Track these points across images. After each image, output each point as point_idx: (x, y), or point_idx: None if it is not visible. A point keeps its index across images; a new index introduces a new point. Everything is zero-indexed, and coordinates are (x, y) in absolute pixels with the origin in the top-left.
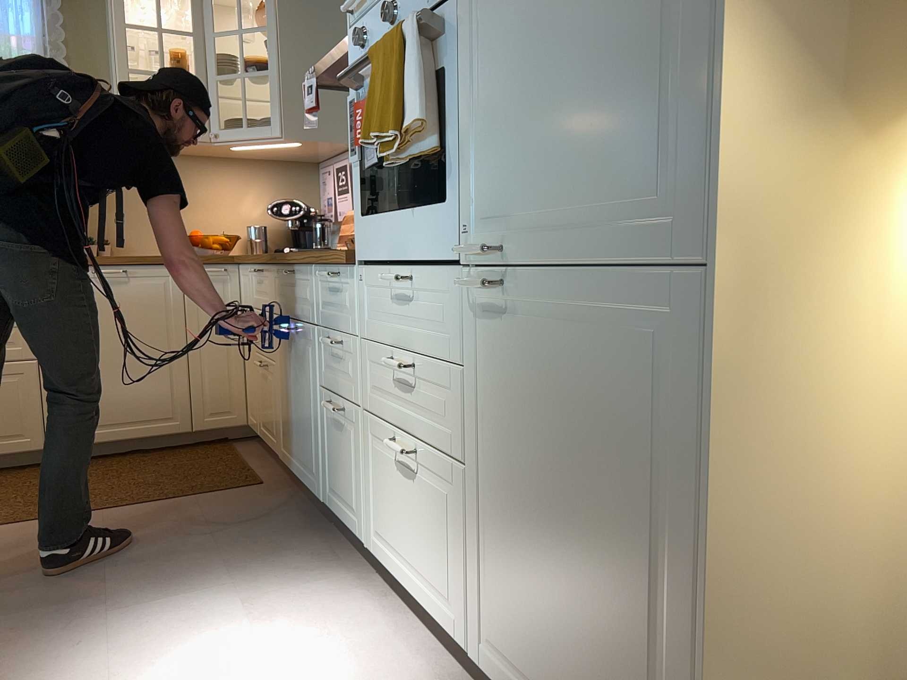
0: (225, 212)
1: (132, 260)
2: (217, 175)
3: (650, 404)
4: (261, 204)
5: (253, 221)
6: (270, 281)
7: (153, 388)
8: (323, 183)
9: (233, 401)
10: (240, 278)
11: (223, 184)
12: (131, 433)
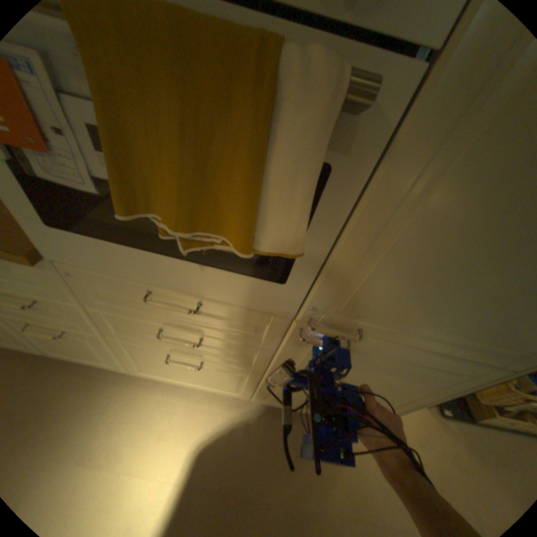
0: None
1: None
2: None
3: (429, 384)
4: None
5: None
6: None
7: None
8: None
9: None
10: None
11: None
12: None
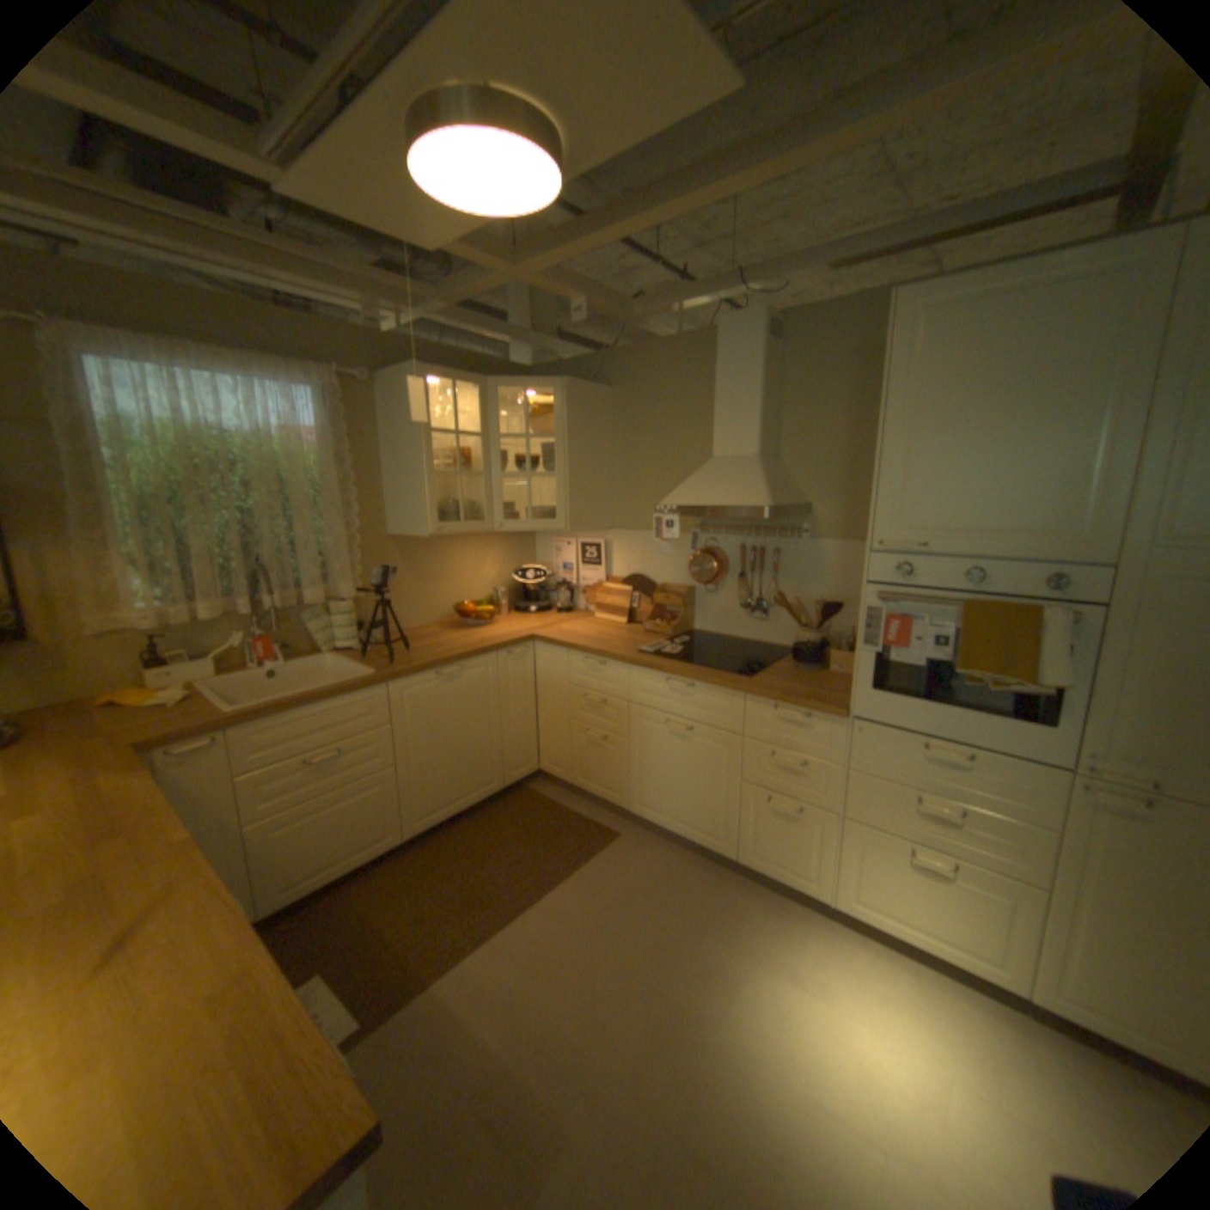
0: (471, 579)
1: (465, 656)
2: (464, 547)
3: None
4: (496, 567)
5: (491, 583)
6: (624, 676)
7: (479, 762)
8: (555, 551)
9: (530, 754)
10: (537, 653)
11: (469, 555)
12: (464, 806)
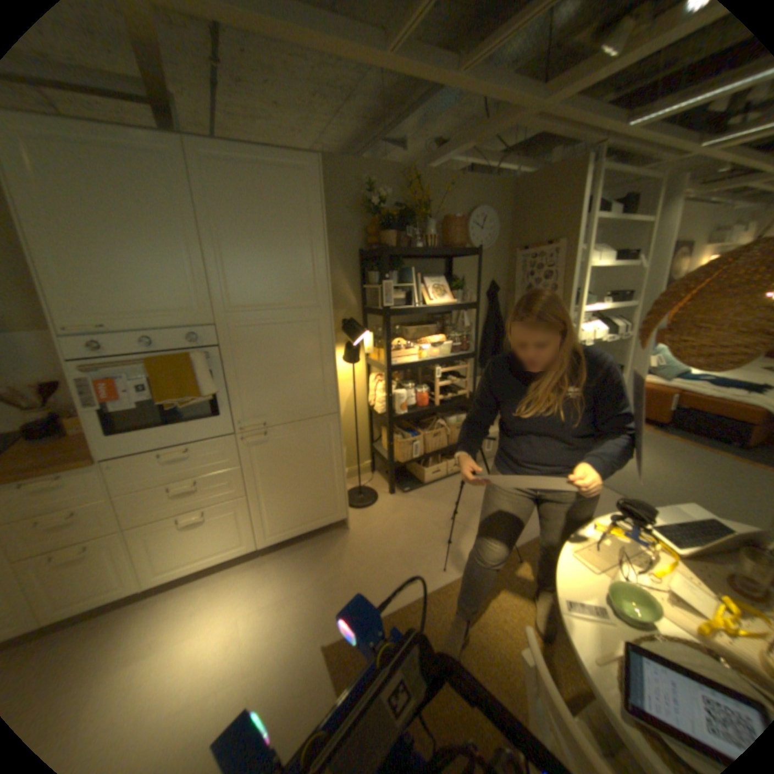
0: None
1: None
2: None
3: (322, 442)
4: None
5: None
6: None
7: None
8: None
9: None
10: None
11: None
12: None
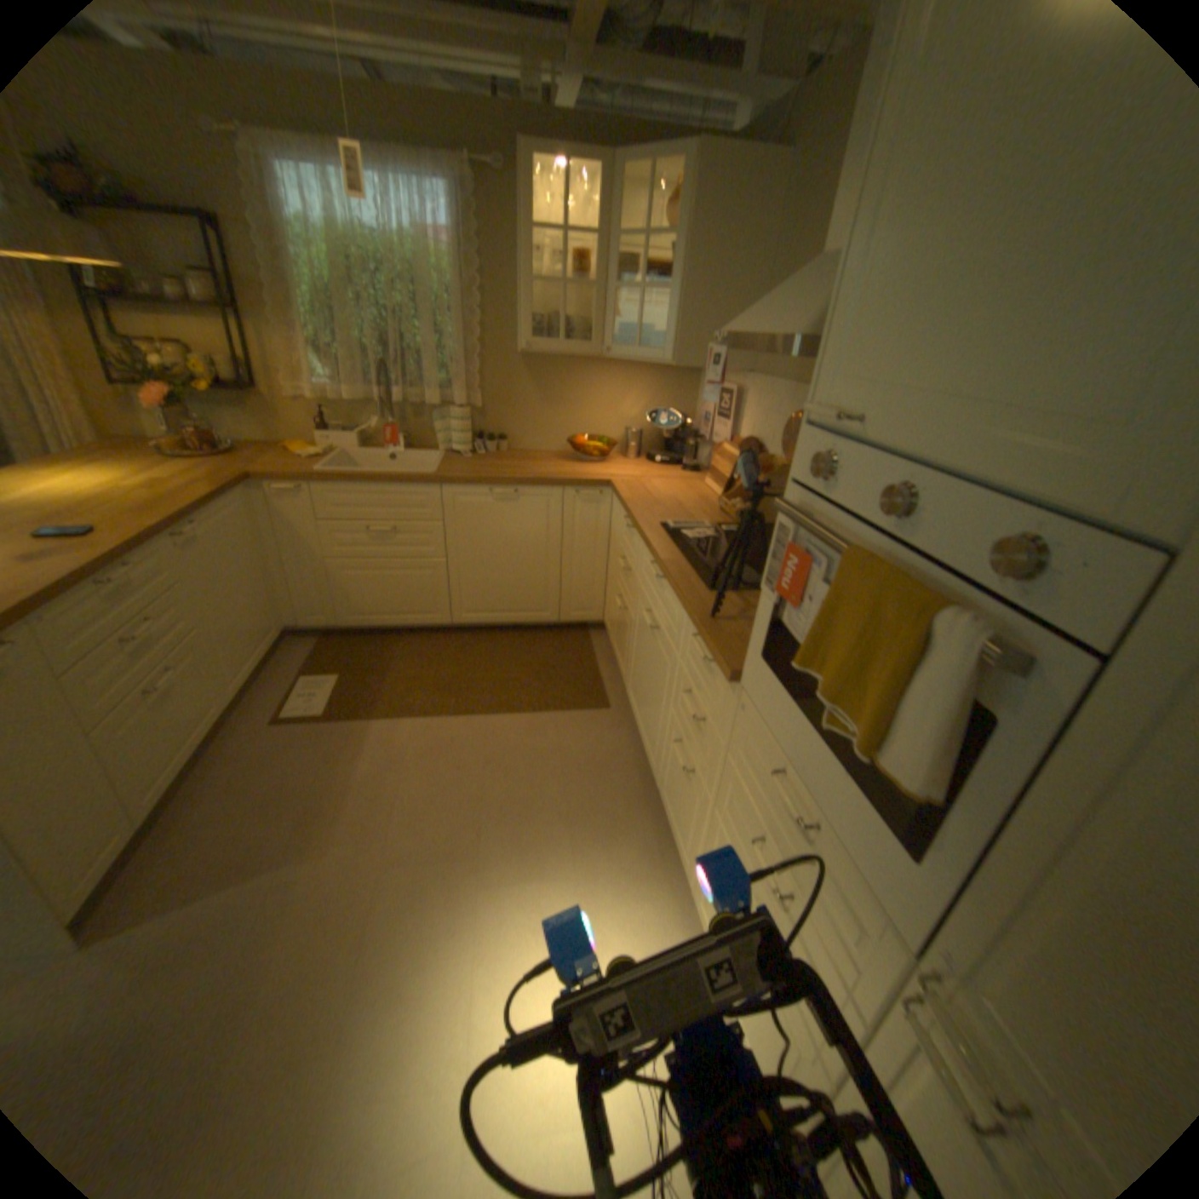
0: (607, 414)
1: (522, 484)
2: (604, 377)
3: None
4: (641, 406)
5: (631, 424)
6: (639, 550)
7: (532, 589)
8: (703, 397)
9: (594, 604)
10: (613, 504)
11: (608, 387)
12: (512, 621)
